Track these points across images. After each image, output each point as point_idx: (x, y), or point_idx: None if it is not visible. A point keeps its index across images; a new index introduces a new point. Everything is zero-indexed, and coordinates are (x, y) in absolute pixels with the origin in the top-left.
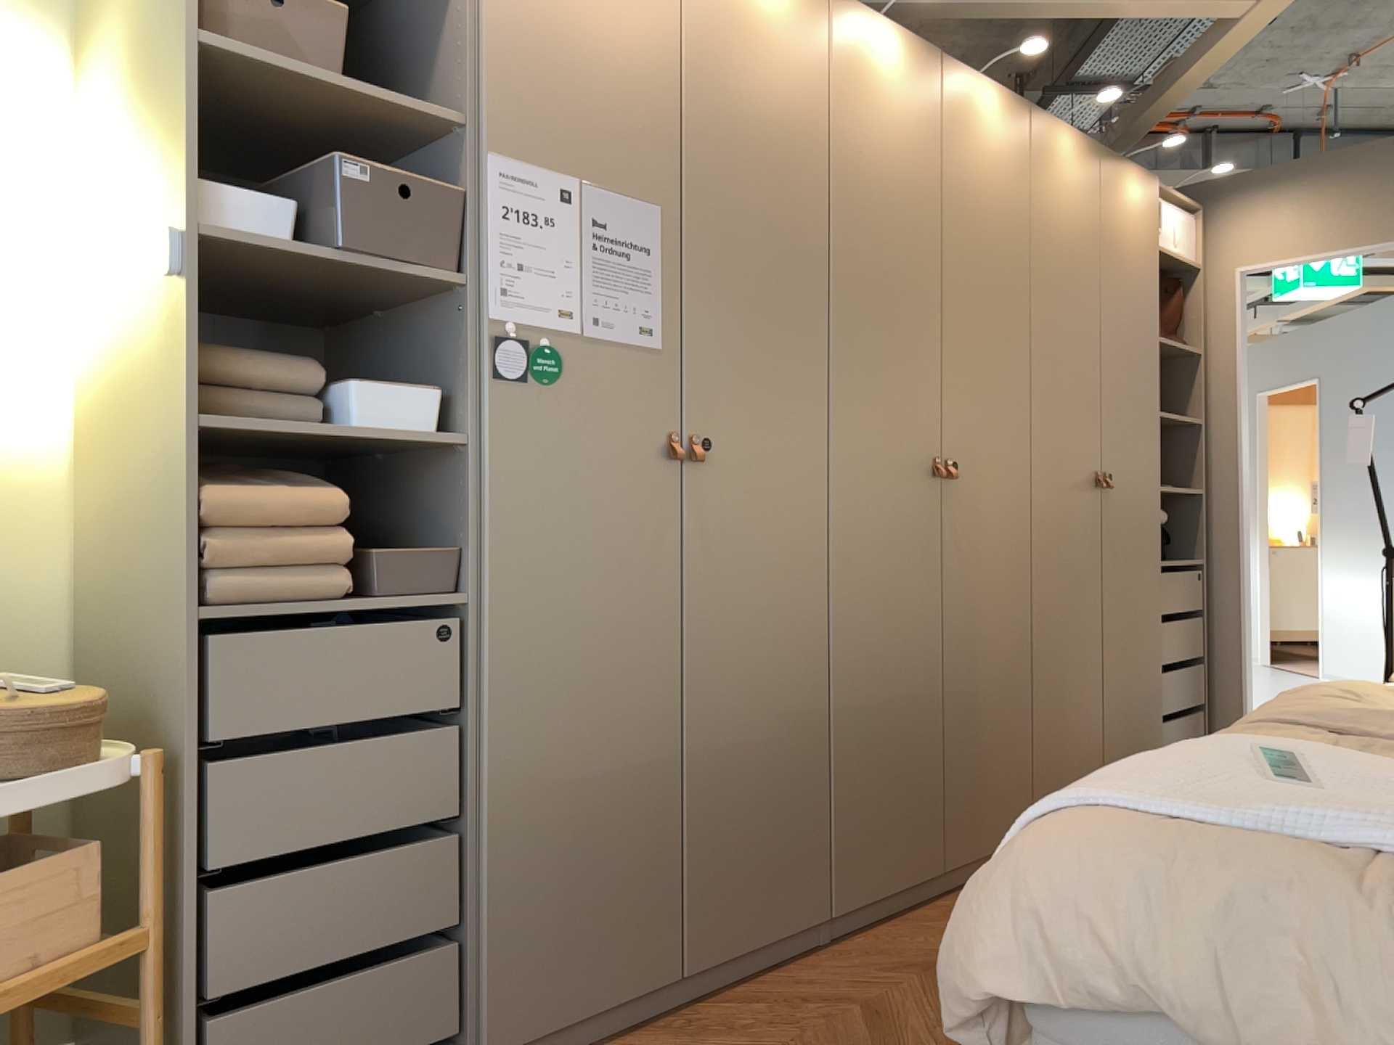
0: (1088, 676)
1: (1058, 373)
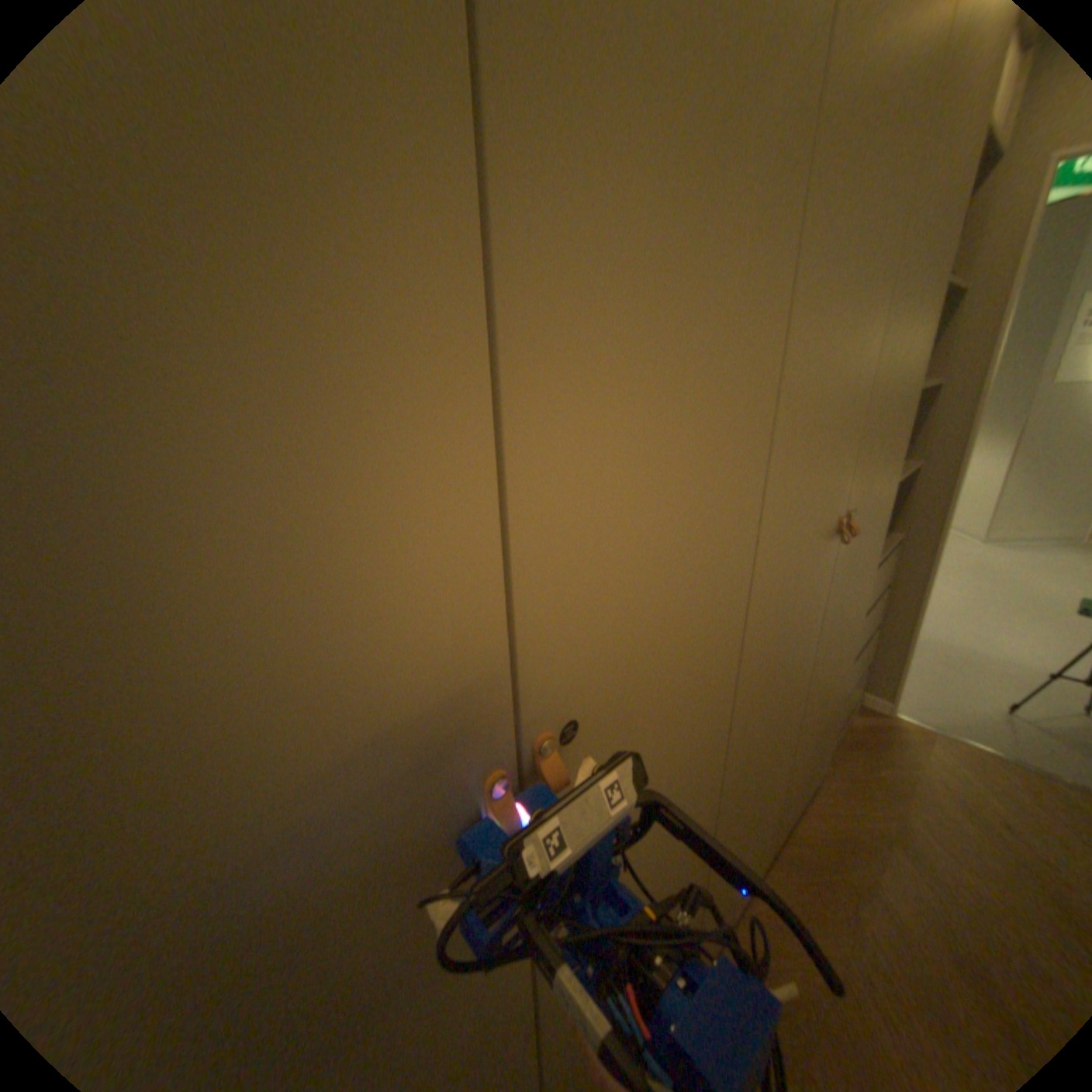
0: (782, 774)
1: (826, 387)
